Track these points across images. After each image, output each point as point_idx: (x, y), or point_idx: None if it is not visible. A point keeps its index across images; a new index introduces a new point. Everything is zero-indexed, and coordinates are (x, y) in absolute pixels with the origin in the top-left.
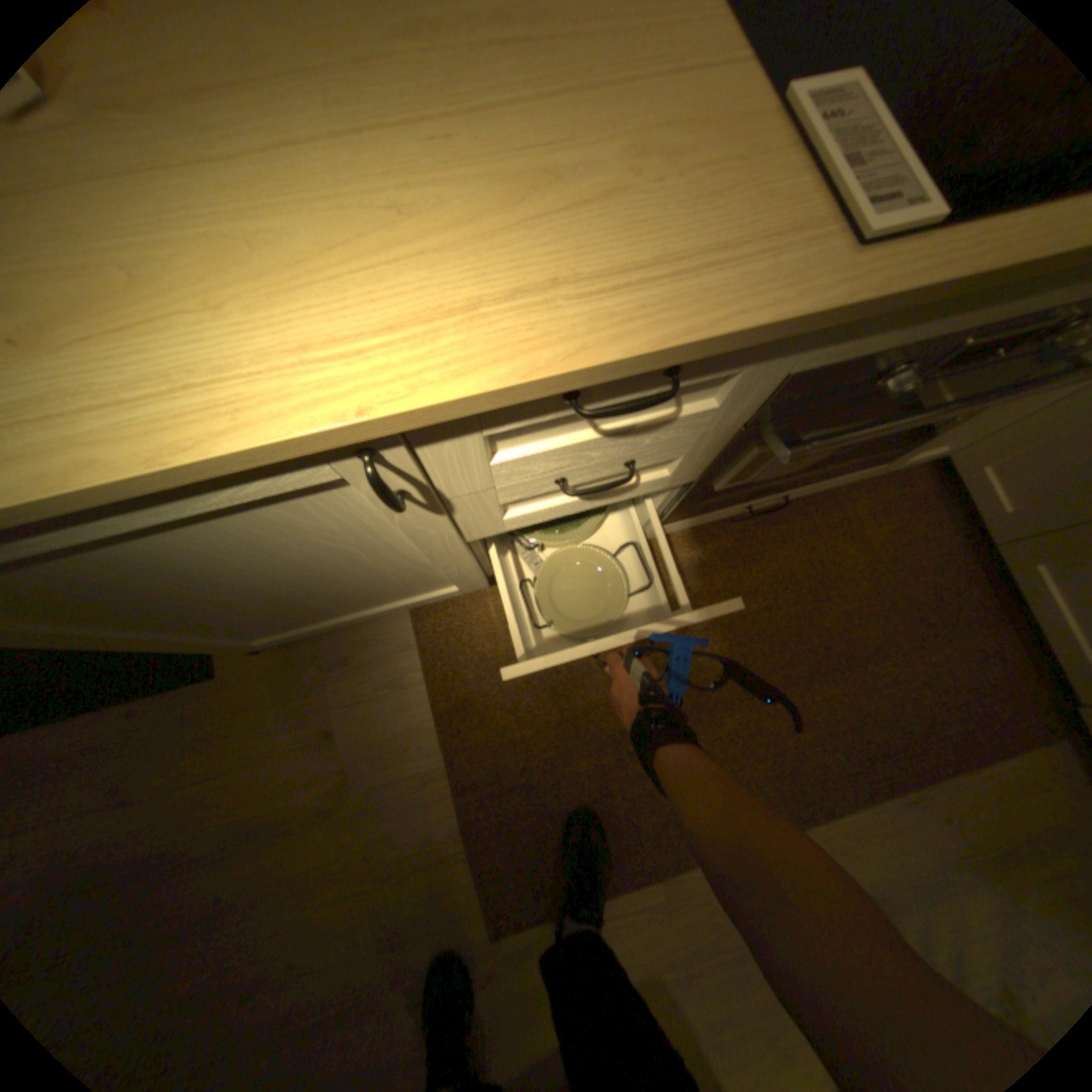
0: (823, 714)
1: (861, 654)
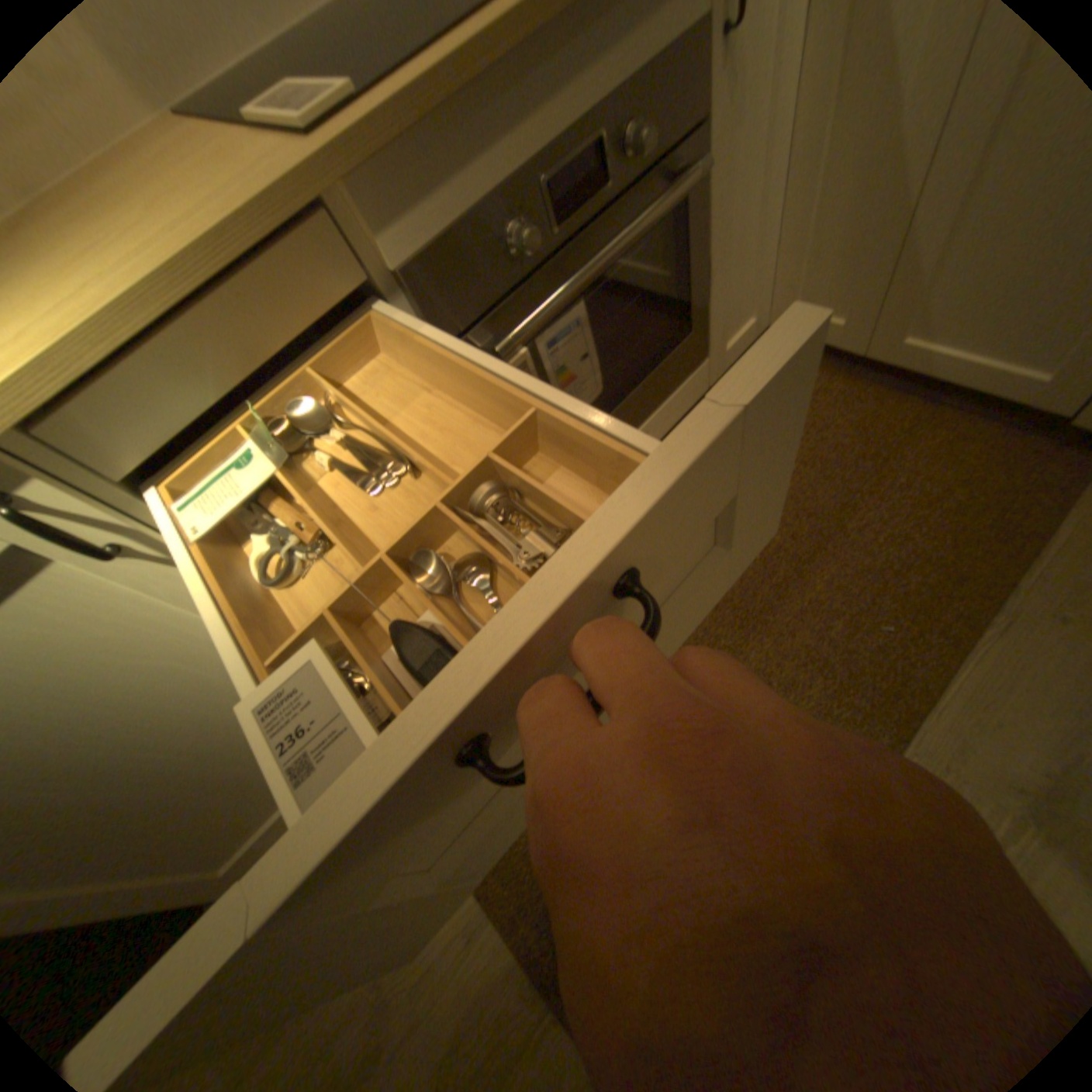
0: (825, 600)
1: (819, 524)
